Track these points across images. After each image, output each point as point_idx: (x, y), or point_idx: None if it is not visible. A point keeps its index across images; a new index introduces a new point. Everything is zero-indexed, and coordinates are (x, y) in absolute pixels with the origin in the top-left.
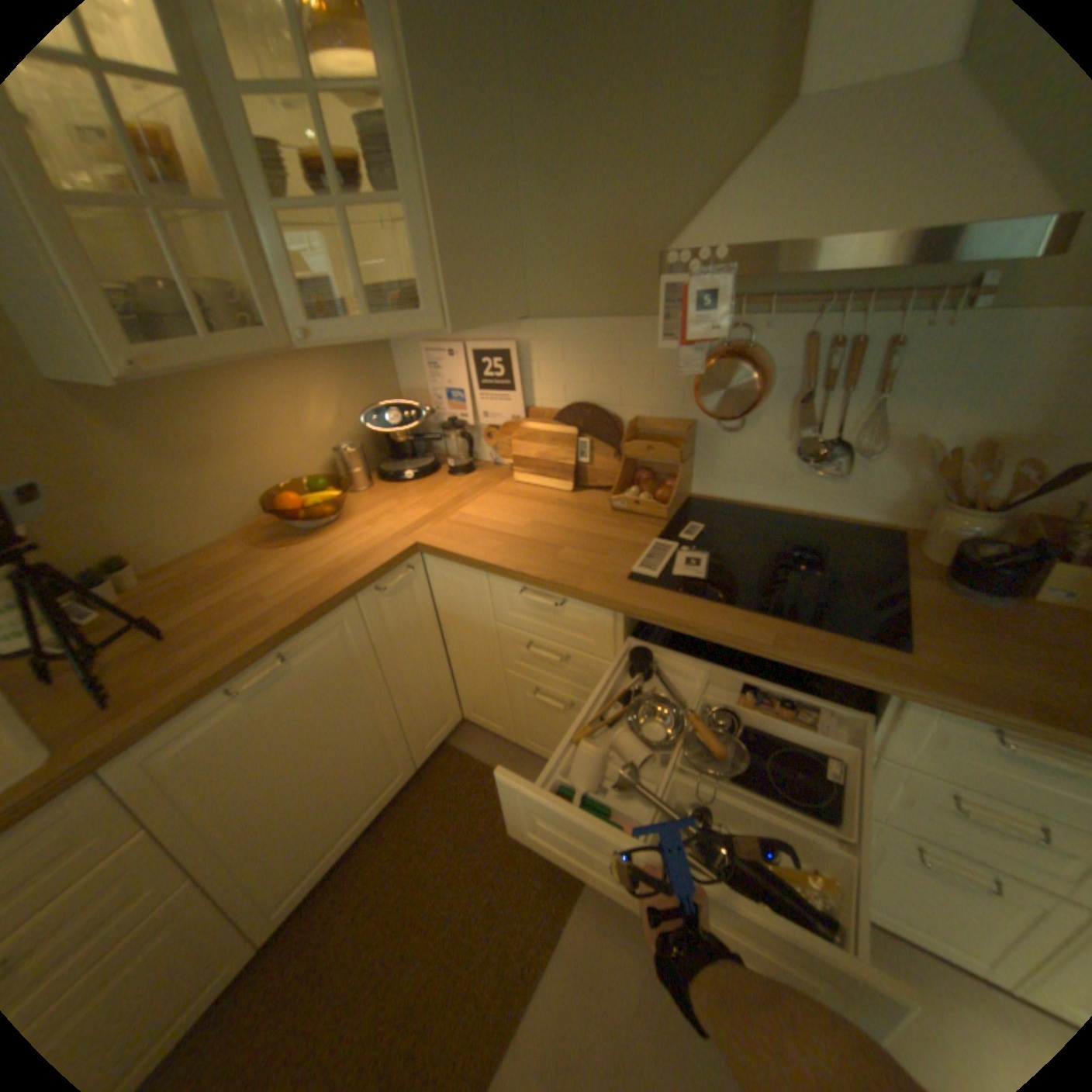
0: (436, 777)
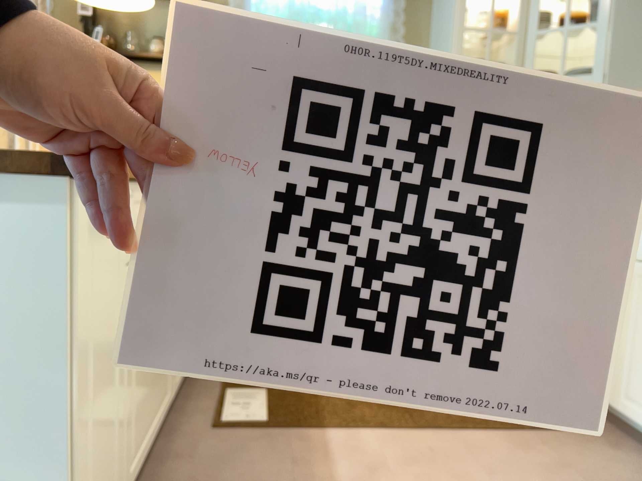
0: None
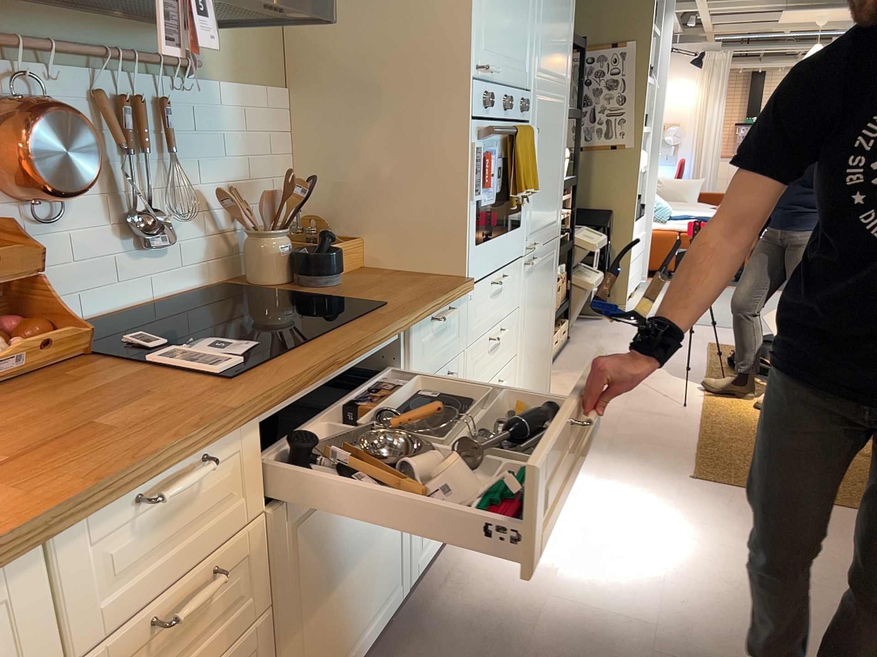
0: None
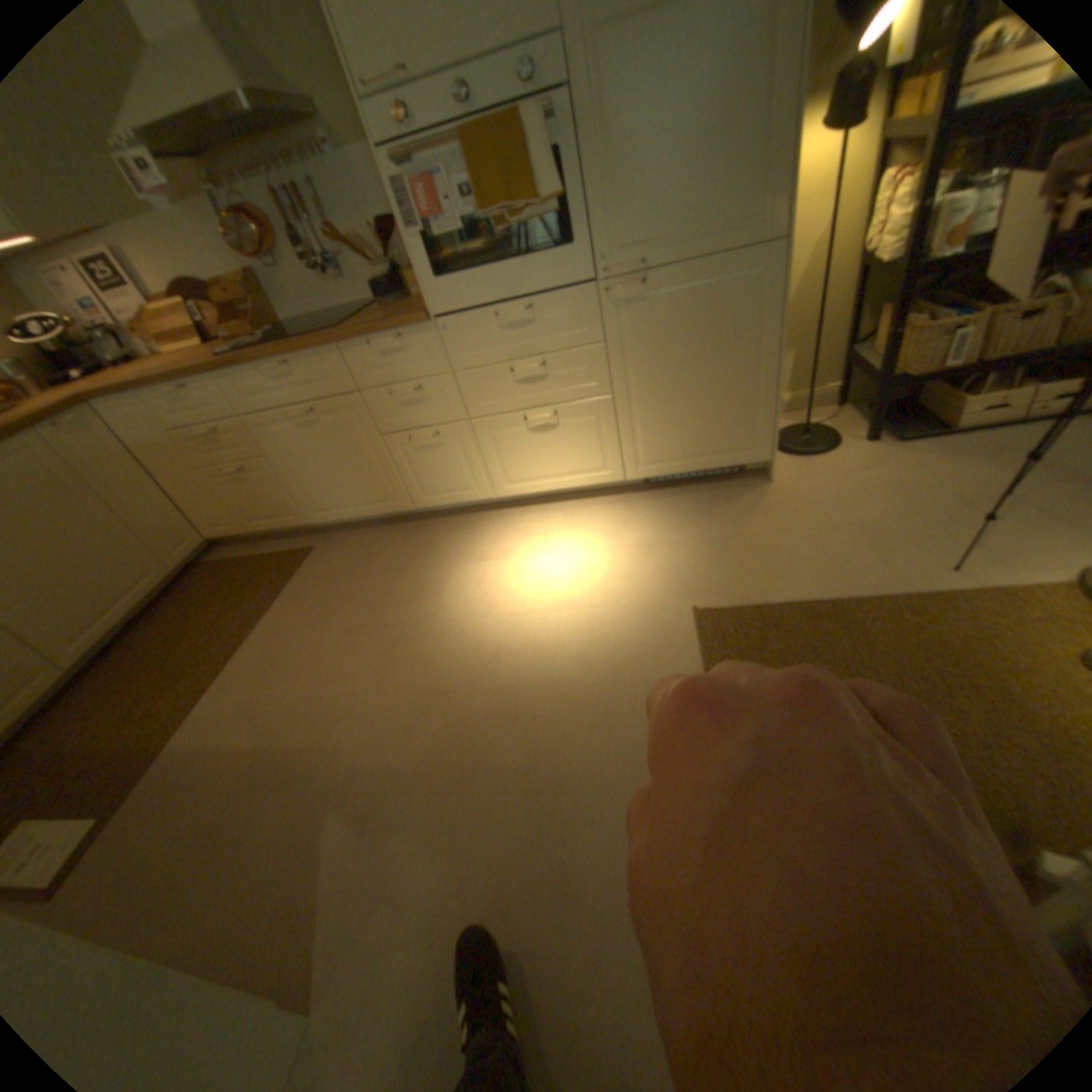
0: (196, 577)
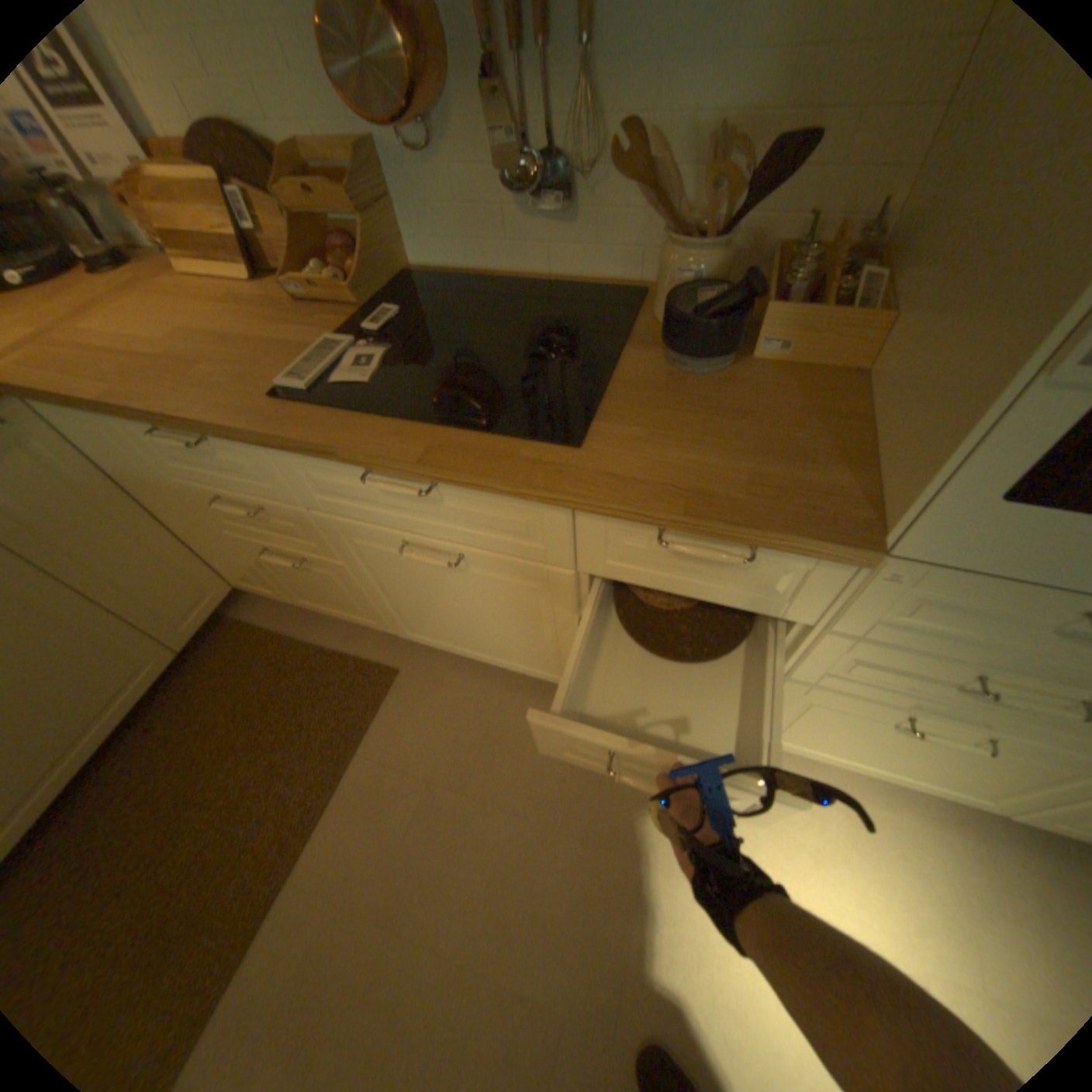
0: (212, 654)
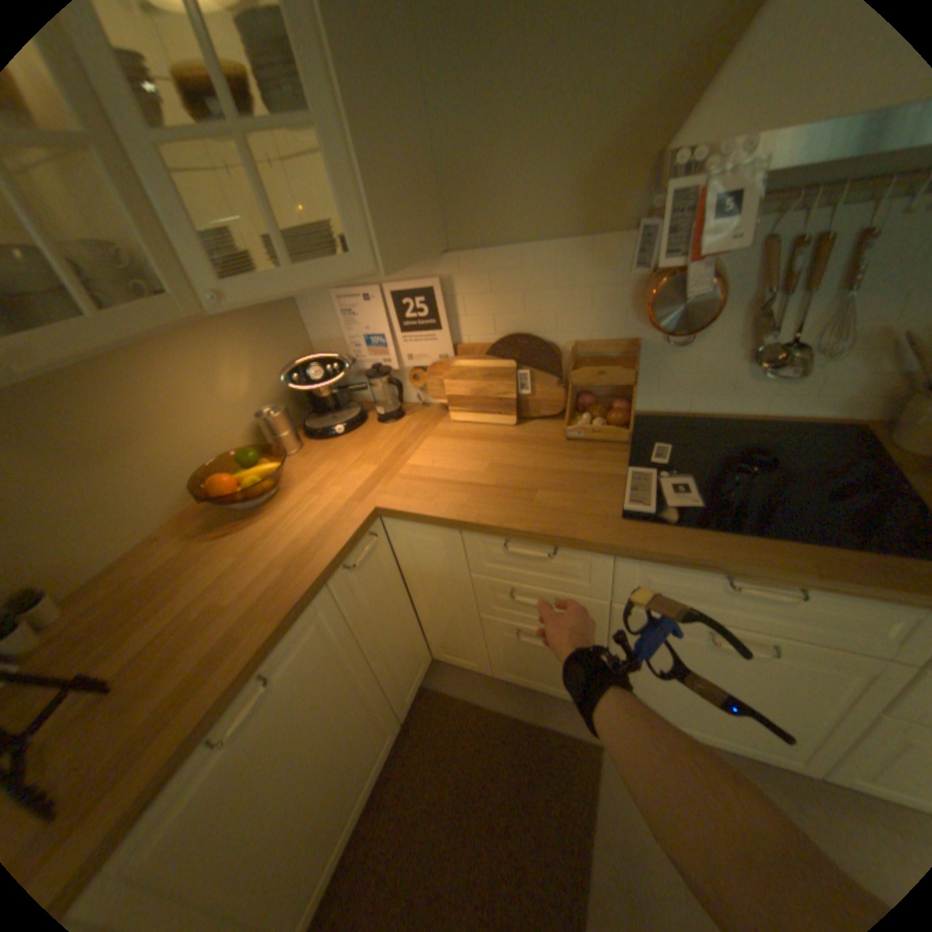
0: (419, 724)
